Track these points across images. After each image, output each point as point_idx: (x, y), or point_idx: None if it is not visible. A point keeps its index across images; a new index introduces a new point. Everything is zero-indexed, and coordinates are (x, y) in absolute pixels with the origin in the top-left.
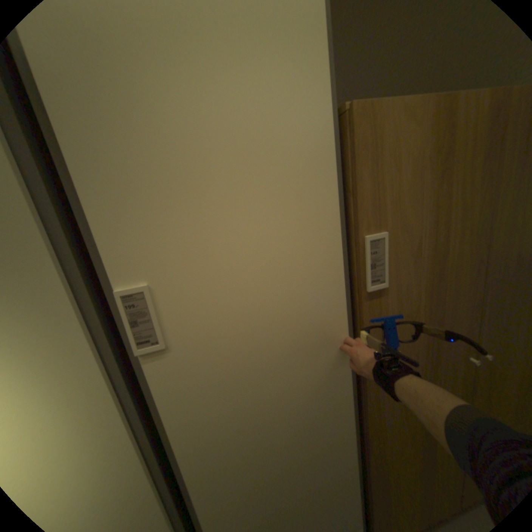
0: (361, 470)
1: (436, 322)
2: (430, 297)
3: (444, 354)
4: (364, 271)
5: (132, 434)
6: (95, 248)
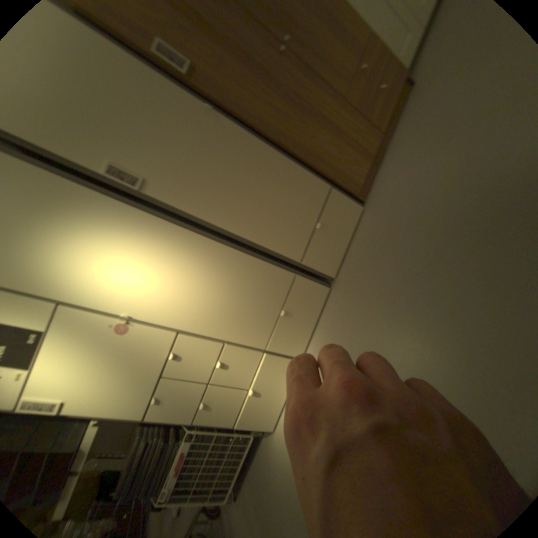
0: (300, 161)
1: (235, 50)
2: (216, 41)
3: (263, 61)
4: (170, 65)
5: (178, 224)
6: (78, 168)
